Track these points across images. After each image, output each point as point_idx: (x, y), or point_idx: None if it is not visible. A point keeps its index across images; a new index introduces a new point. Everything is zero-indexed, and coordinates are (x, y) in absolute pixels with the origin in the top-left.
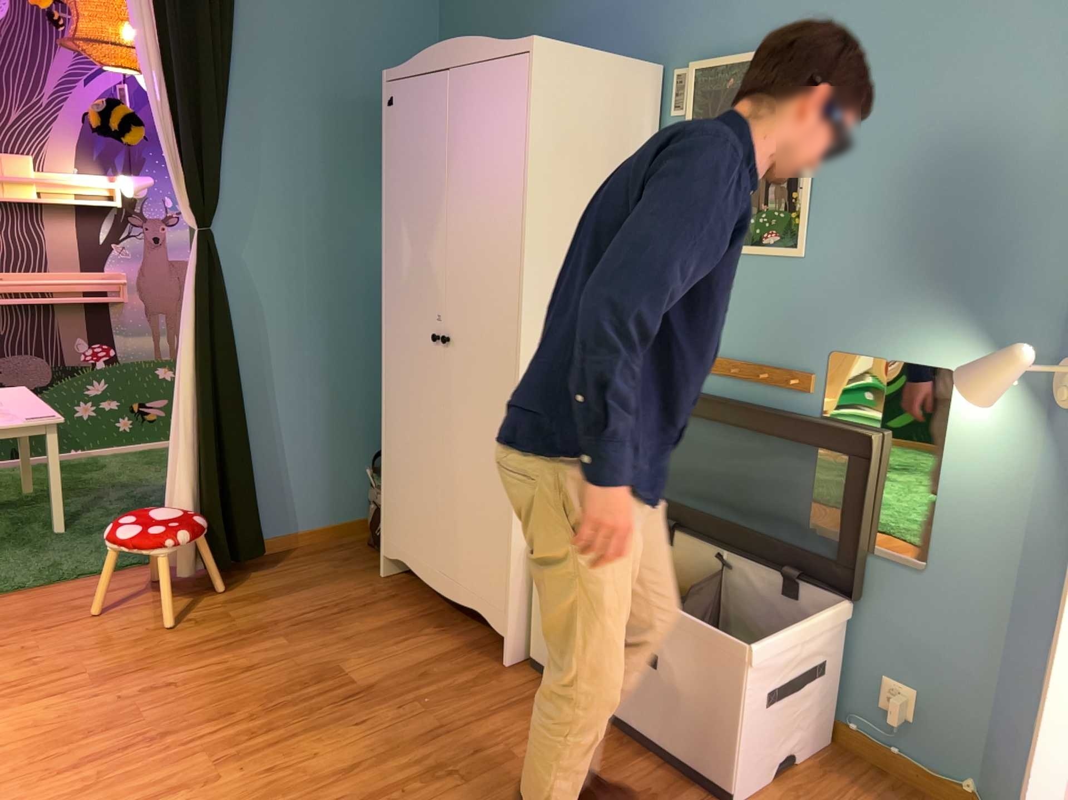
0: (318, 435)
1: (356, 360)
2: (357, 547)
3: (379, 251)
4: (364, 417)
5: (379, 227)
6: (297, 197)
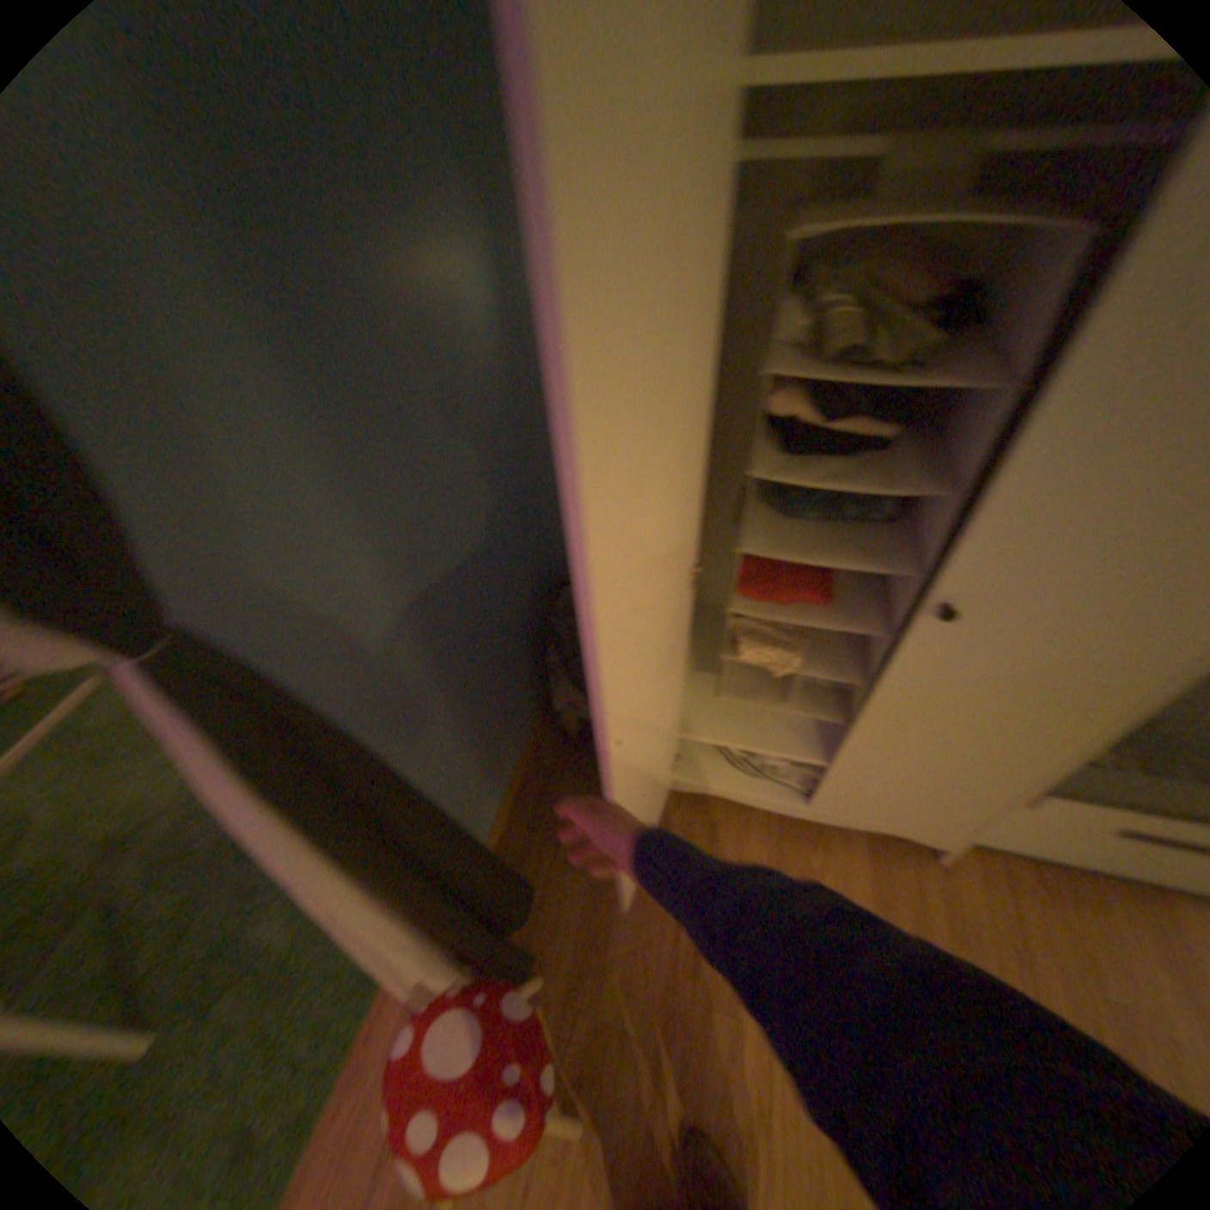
0: (482, 700)
1: (483, 569)
2: (569, 759)
3: (451, 356)
4: (509, 626)
5: (435, 297)
6: (269, 305)
